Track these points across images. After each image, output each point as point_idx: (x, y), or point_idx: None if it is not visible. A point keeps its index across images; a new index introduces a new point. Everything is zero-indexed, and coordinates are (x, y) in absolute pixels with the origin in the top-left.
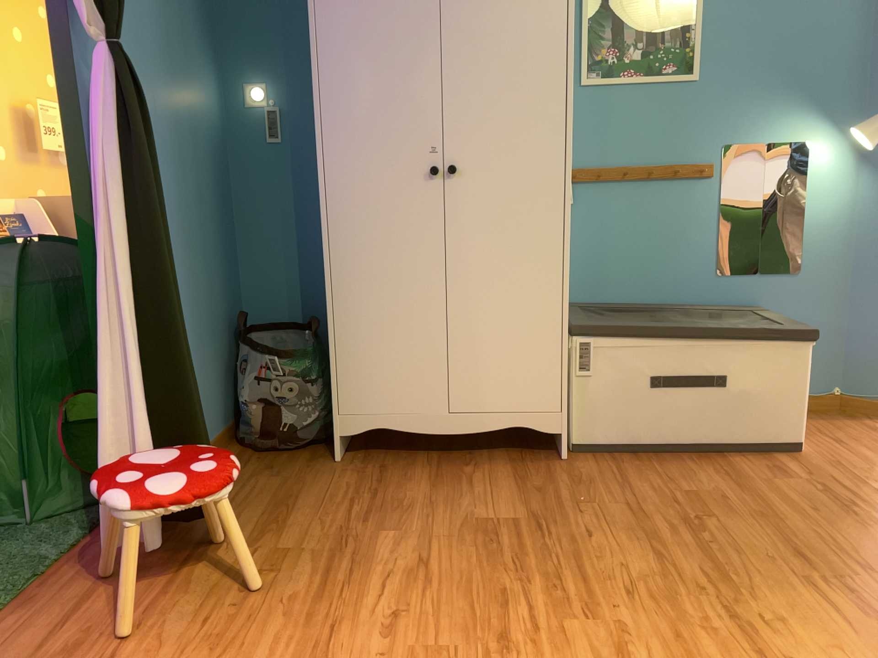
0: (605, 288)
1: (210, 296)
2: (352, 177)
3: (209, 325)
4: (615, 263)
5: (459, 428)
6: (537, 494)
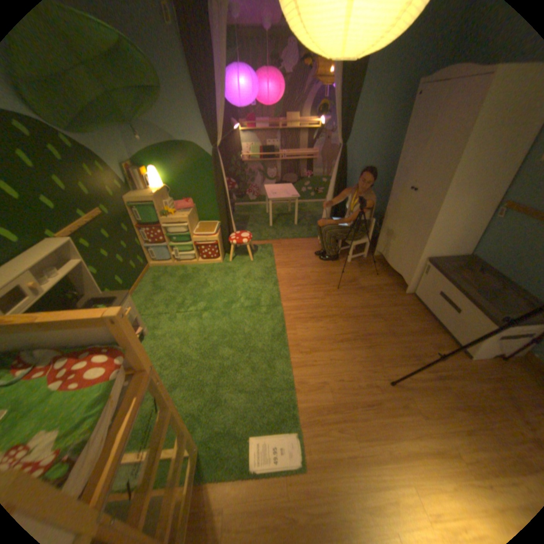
0: (495, 262)
1: (381, 202)
2: (398, 183)
3: (377, 210)
4: (505, 254)
5: (392, 266)
6: (377, 289)
